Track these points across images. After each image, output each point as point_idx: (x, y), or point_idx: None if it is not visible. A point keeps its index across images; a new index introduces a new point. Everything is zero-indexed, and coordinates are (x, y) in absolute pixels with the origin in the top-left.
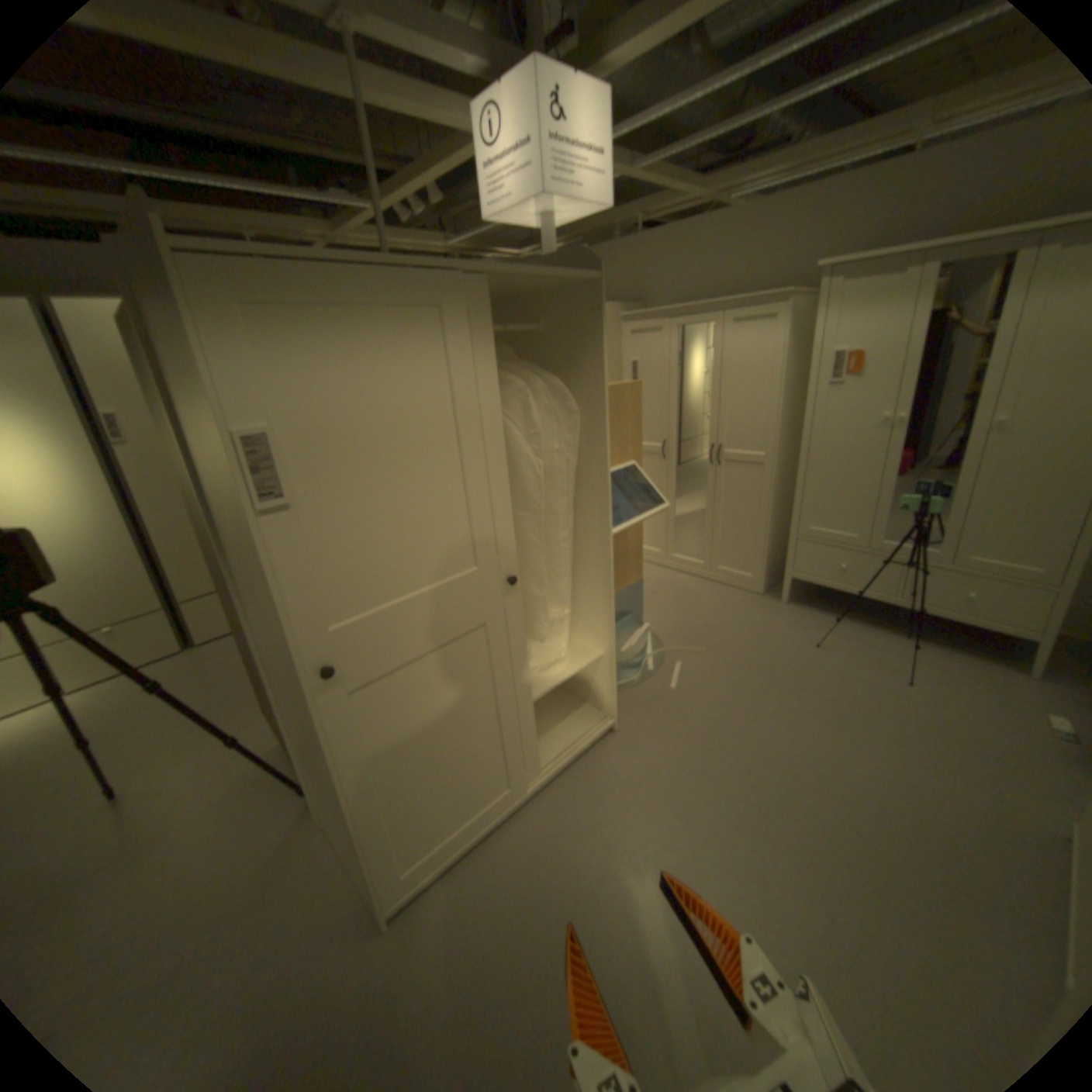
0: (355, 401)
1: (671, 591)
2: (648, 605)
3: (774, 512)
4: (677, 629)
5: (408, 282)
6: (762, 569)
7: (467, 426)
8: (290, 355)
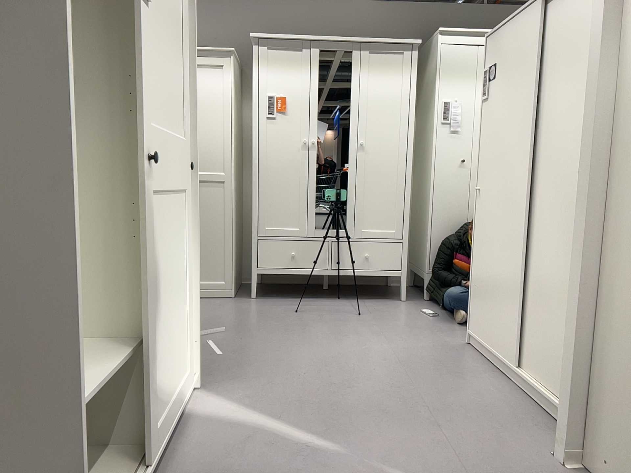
0: None
1: None
2: None
3: (234, 222)
4: None
5: None
6: (232, 273)
7: None
8: None
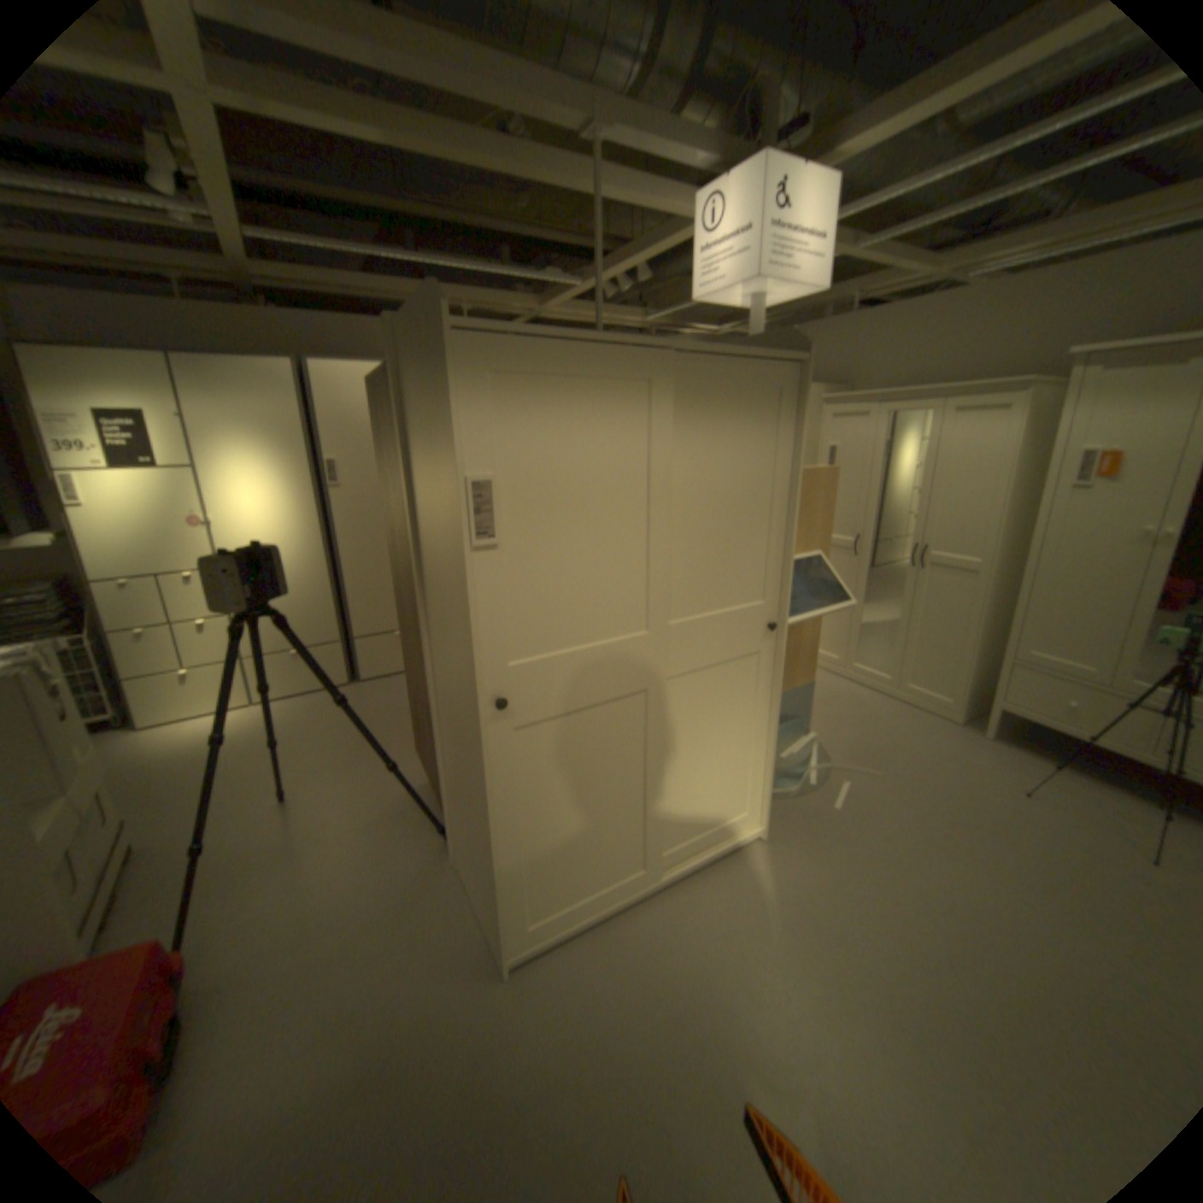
0: (565, 460)
1: (847, 704)
2: (818, 714)
3: (987, 629)
4: (850, 746)
5: (626, 358)
6: (966, 695)
7: (658, 492)
8: (520, 416)
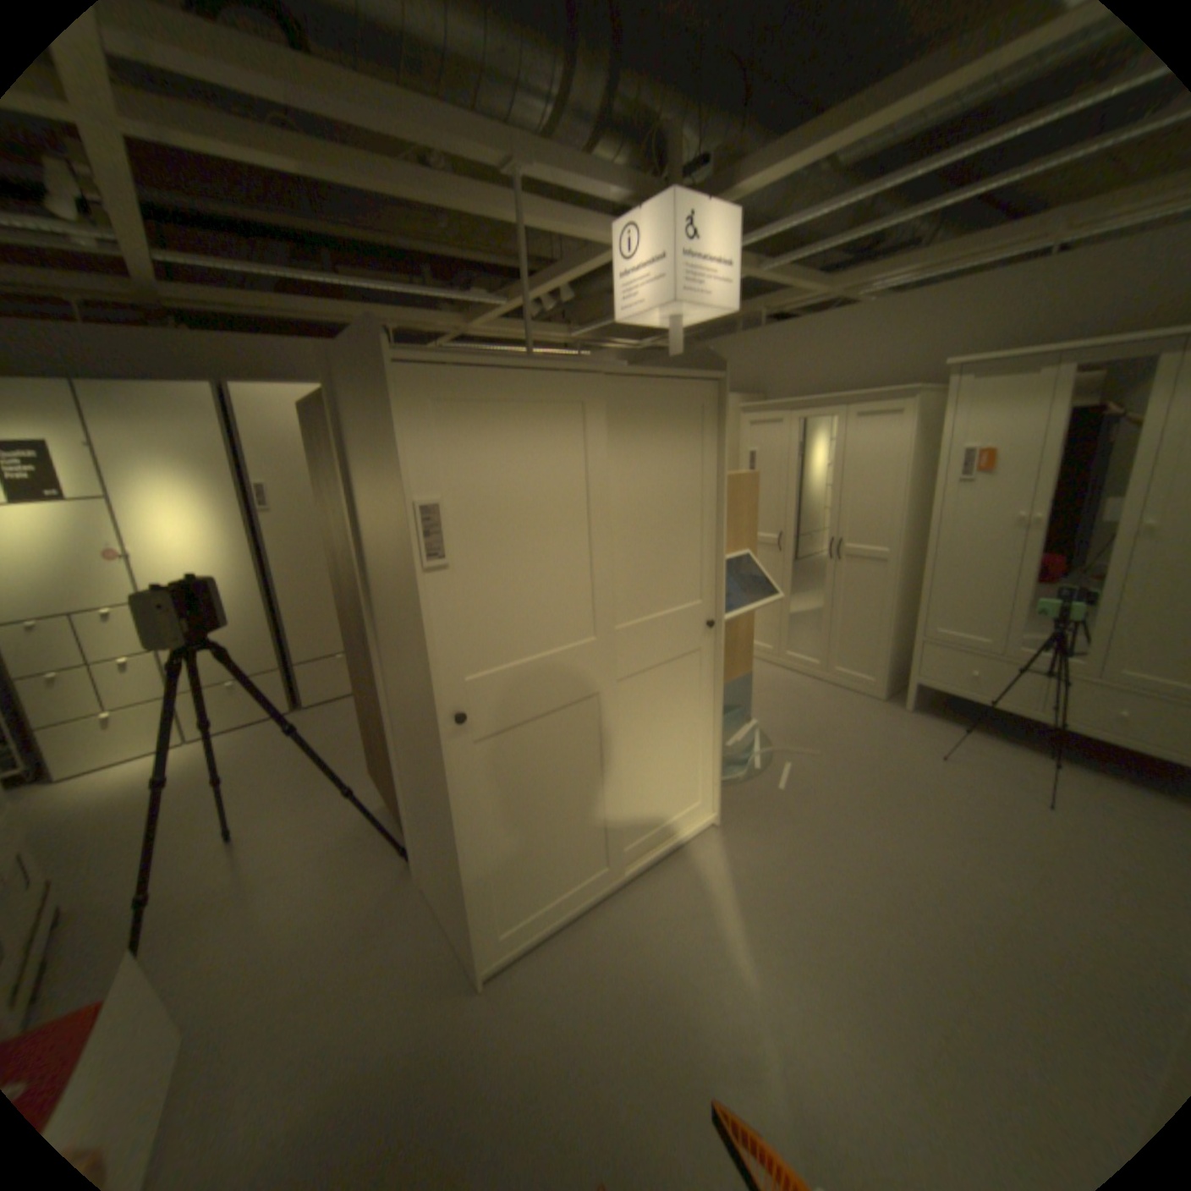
0: (507, 481)
1: (782, 690)
2: (757, 703)
3: (898, 611)
4: (788, 729)
5: (559, 382)
6: (885, 673)
7: (597, 506)
8: (462, 441)
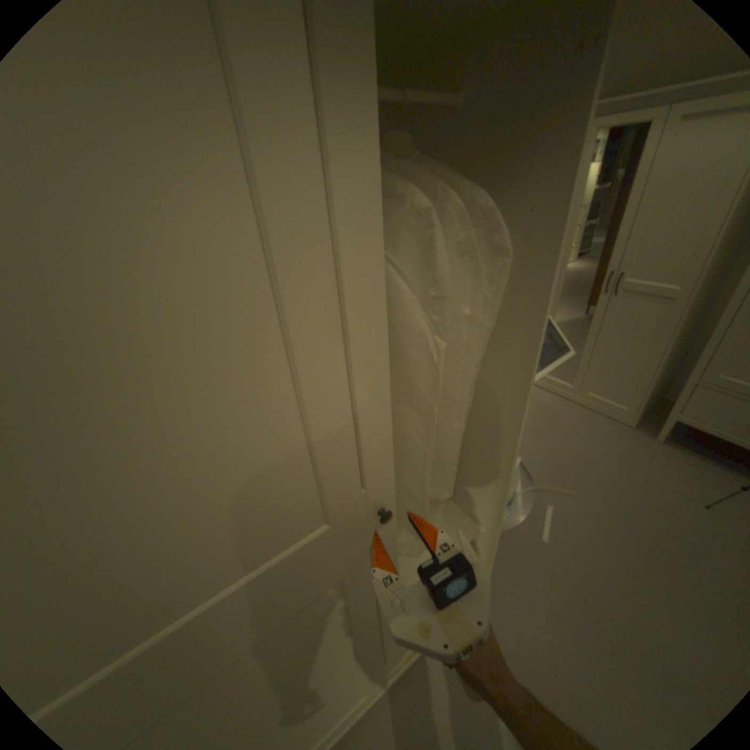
0: None
1: (537, 412)
2: None
3: (671, 350)
4: (545, 460)
5: None
6: (642, 405)
7: (302, 302)
8: None
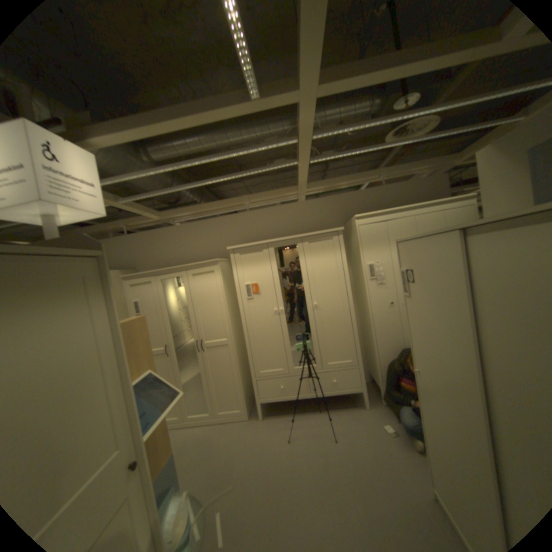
0: None
1: (193, 446)
2: (179, 468)
3: (240, 369)
4: (206, 479)
5: None
6: (244, 404)
7: None
8: None
